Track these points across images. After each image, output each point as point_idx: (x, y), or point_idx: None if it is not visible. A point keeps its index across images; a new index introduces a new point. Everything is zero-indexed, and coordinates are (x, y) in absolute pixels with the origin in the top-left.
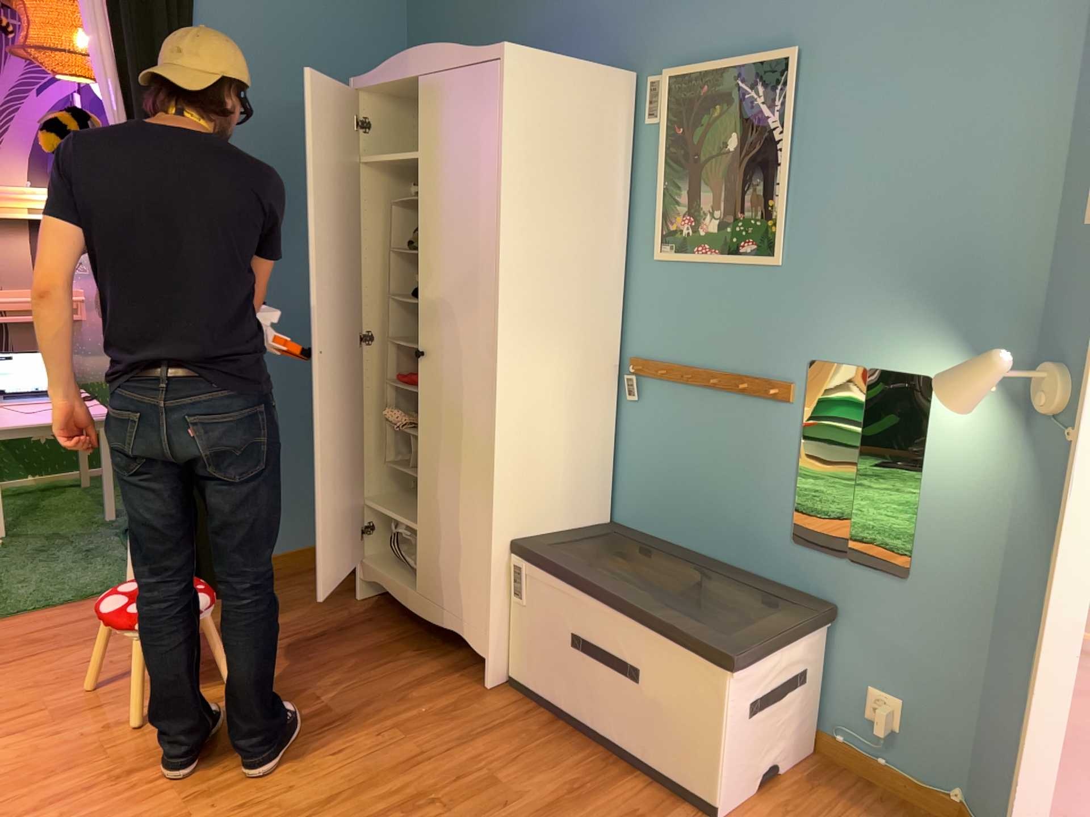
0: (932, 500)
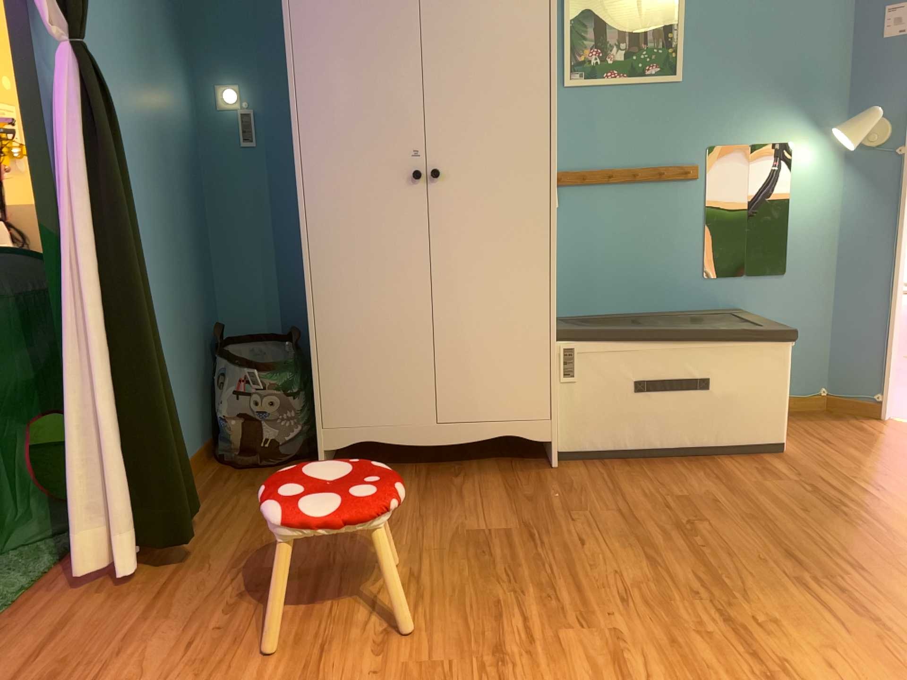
0: (796, 221)
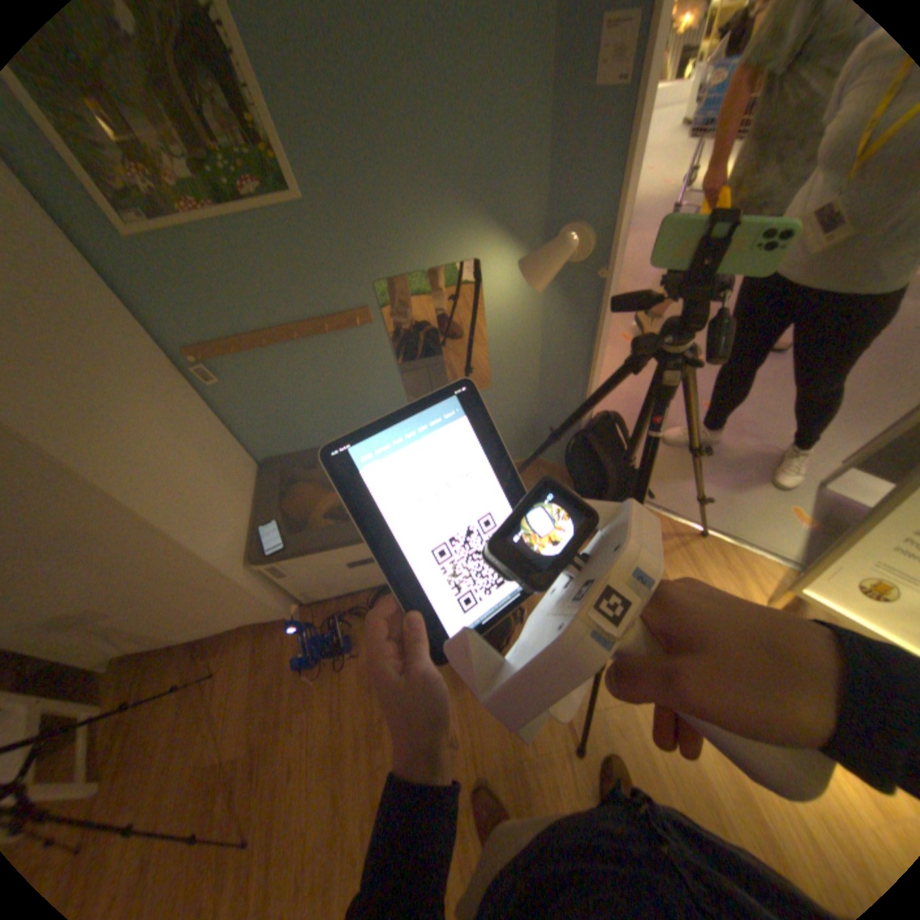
0: (496, 341)
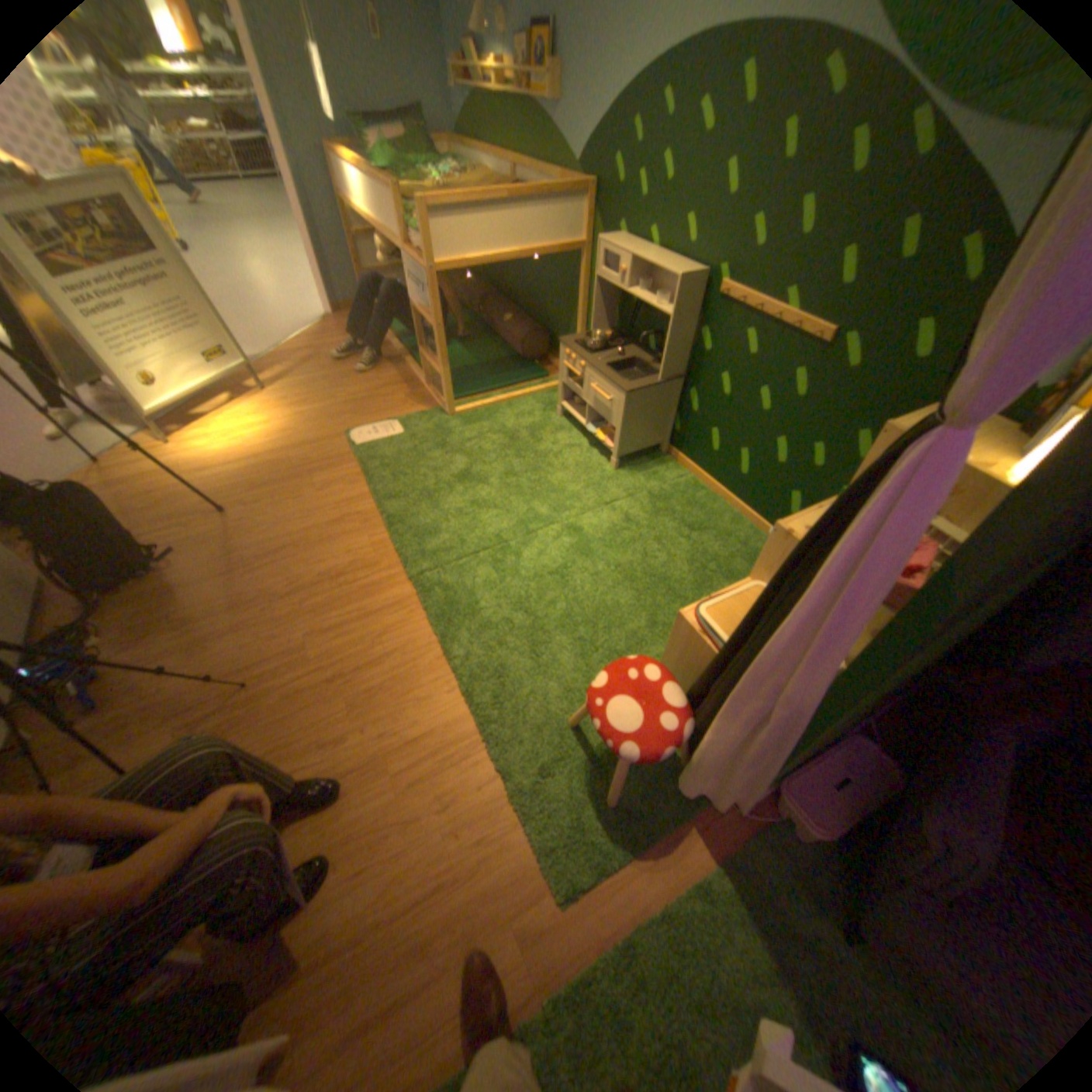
0: None
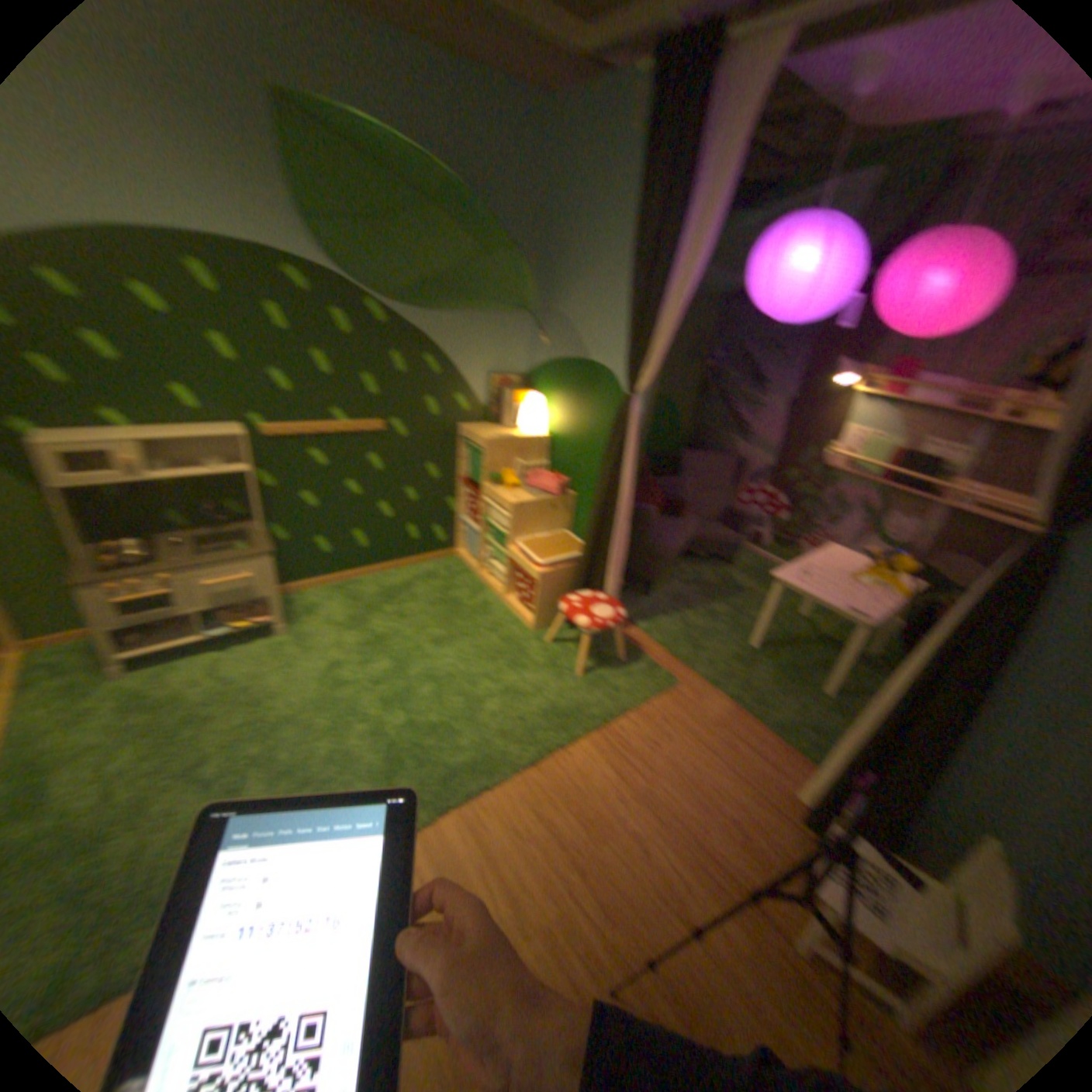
0: None
